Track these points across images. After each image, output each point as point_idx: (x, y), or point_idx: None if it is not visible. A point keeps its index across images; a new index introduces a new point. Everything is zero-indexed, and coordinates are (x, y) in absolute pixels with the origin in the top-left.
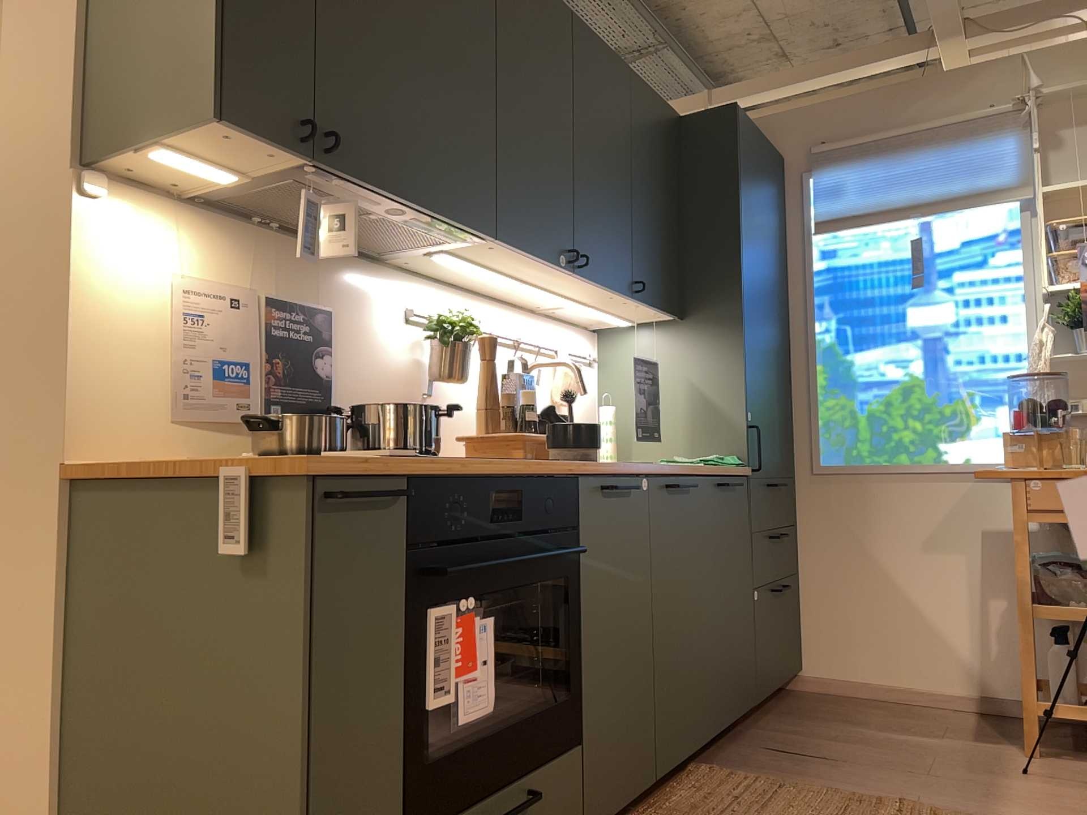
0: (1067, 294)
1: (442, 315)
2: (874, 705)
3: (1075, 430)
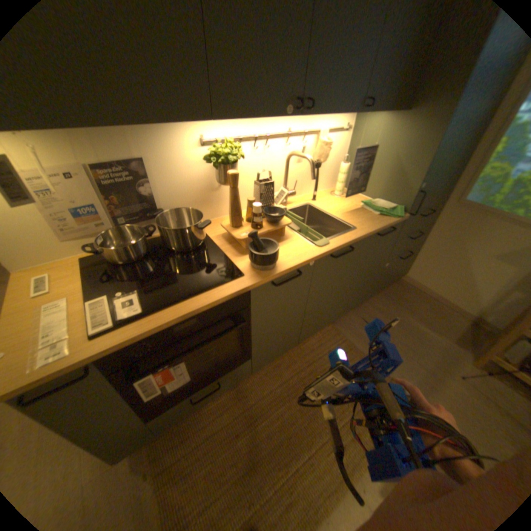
0: None
1: (217, 146)
2: (427, 301)
3: None
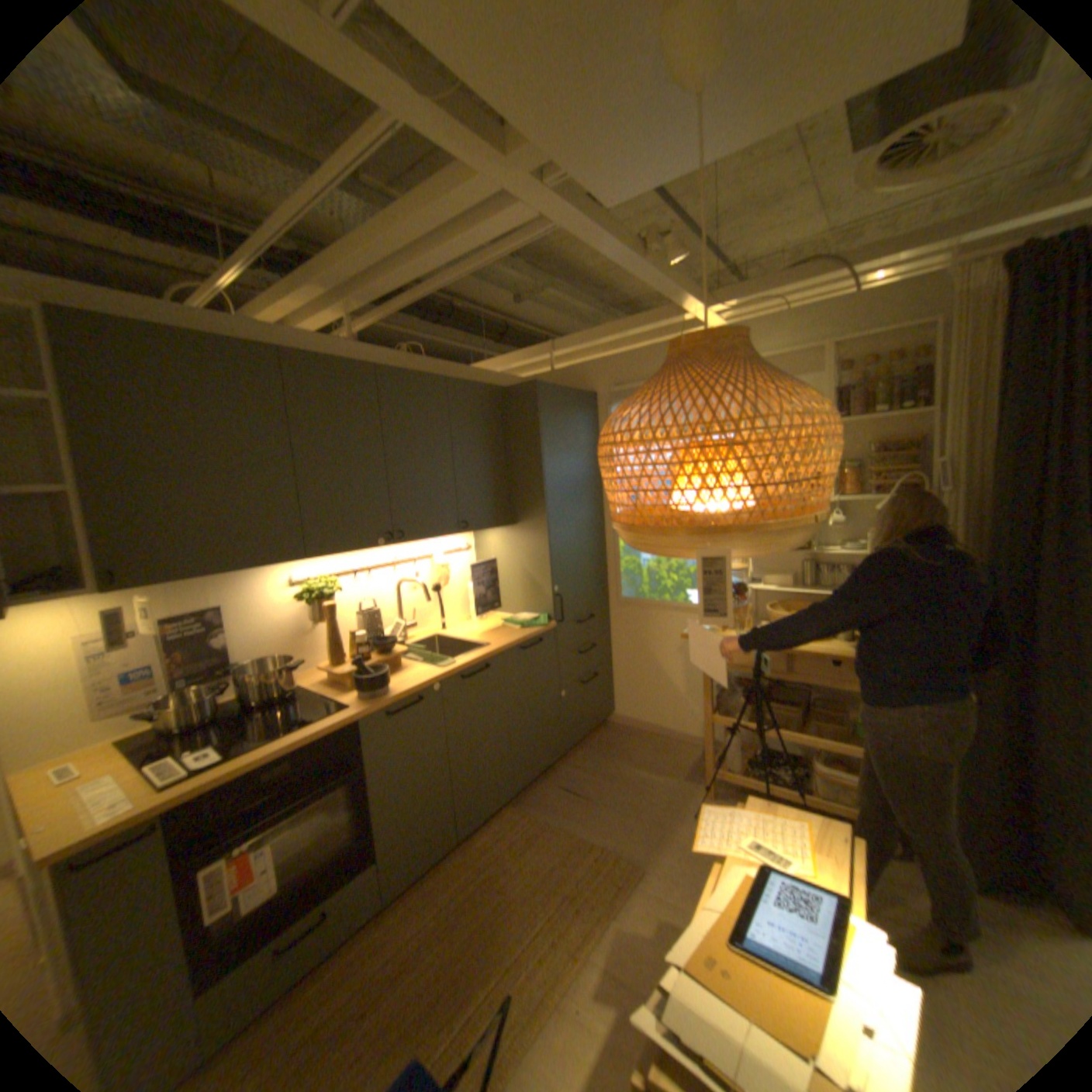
0: None
1: (310, 584)
2: (646, 741)
3: (750, 606)
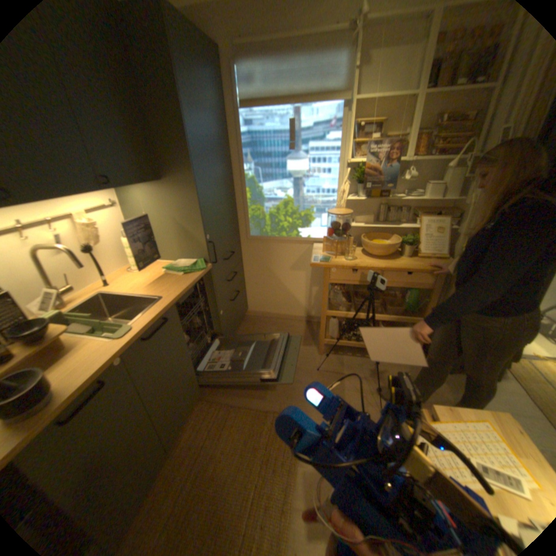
0: (358, 161)
1: None
2: (272, 323)
3: (352, 238)
